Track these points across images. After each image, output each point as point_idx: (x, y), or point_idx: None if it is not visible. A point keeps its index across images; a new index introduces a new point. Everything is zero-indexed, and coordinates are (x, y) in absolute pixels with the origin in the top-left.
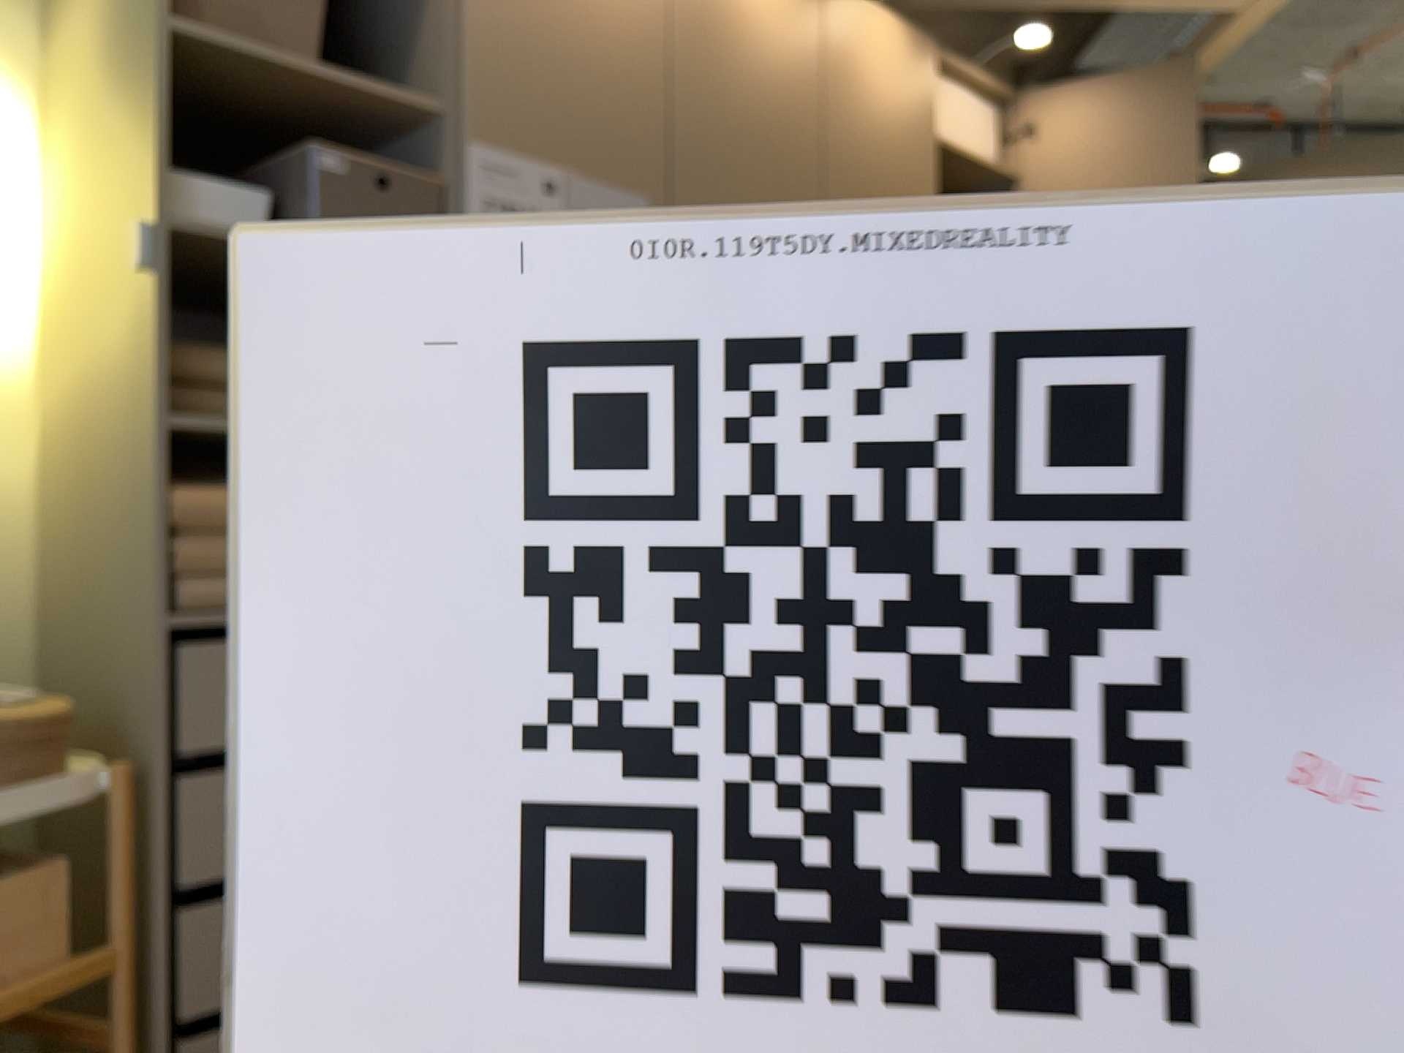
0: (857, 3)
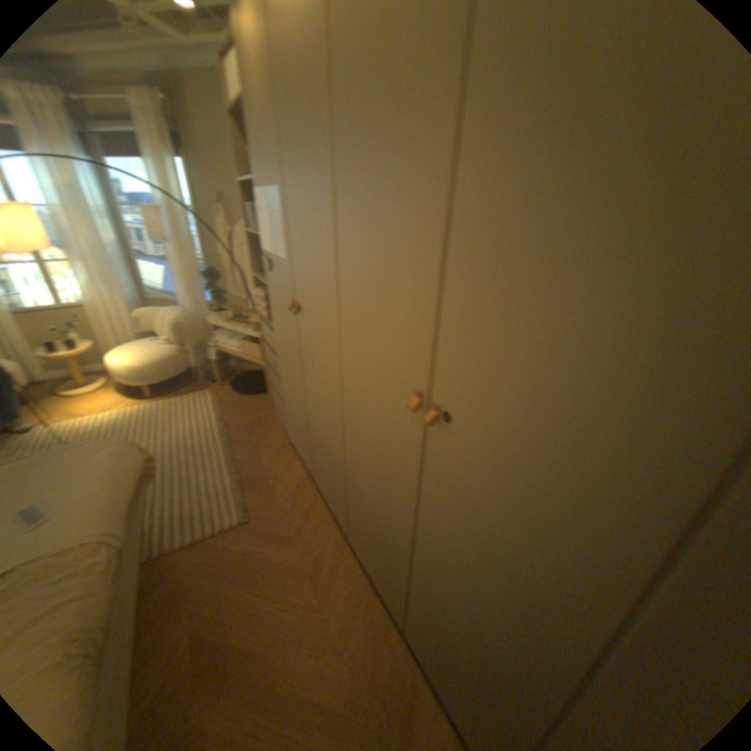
0: None
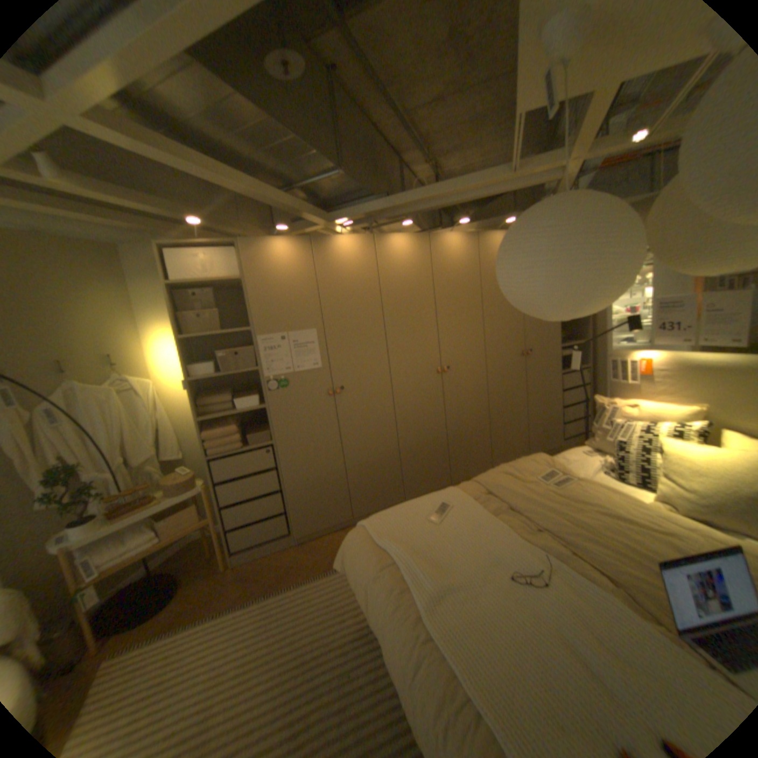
0: (388, 239)
